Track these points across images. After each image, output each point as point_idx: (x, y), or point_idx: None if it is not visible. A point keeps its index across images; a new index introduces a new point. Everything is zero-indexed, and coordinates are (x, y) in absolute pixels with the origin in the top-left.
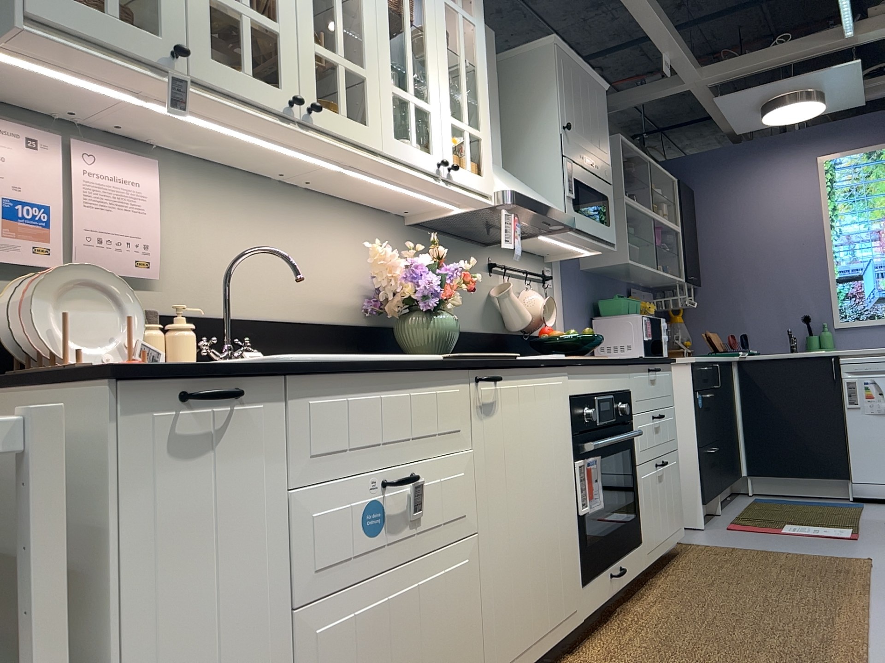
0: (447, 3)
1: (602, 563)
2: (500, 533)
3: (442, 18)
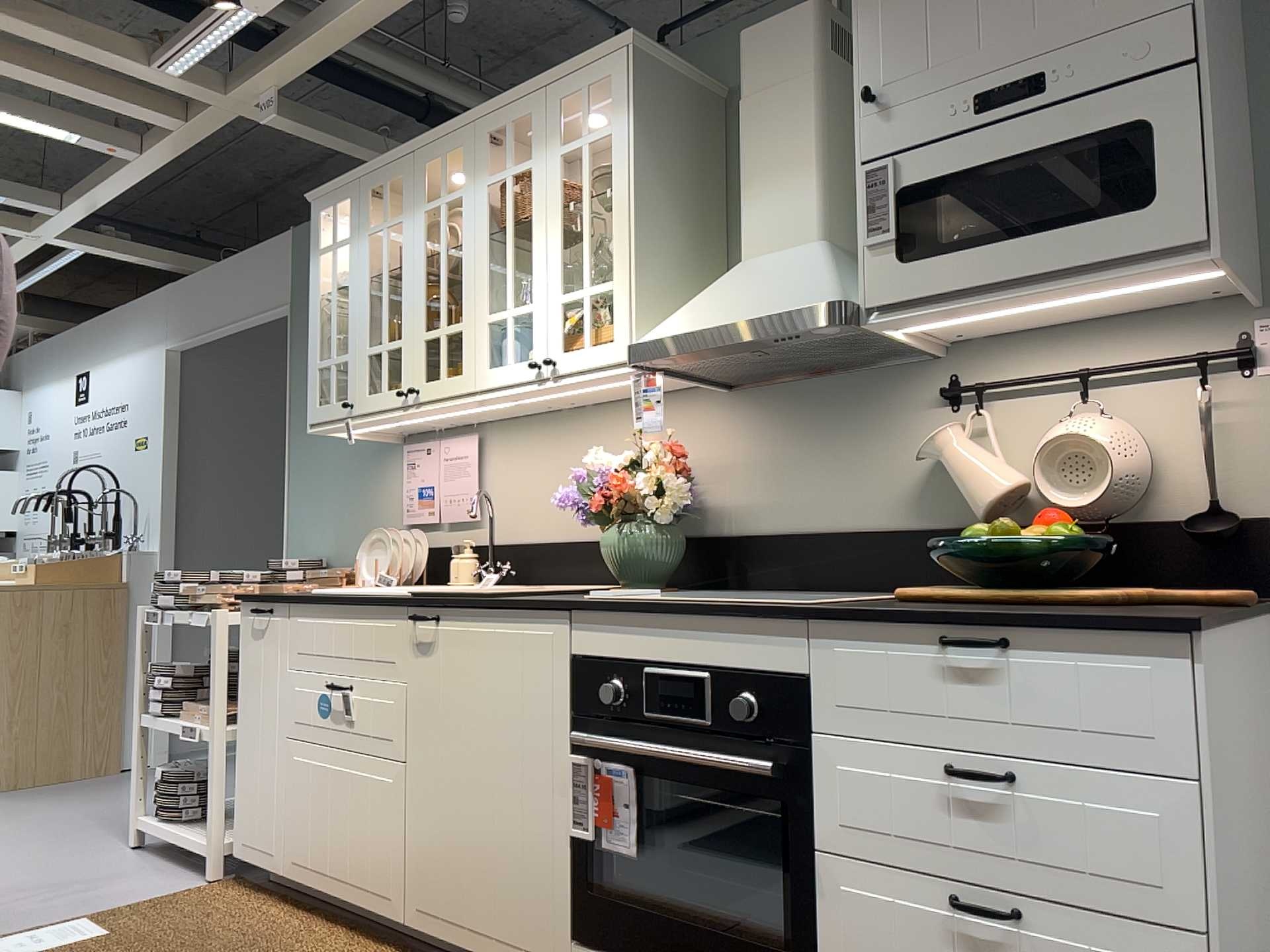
0: (562, 154)
1: (634, 950)
2: (429, 777)
3: (553, 181)
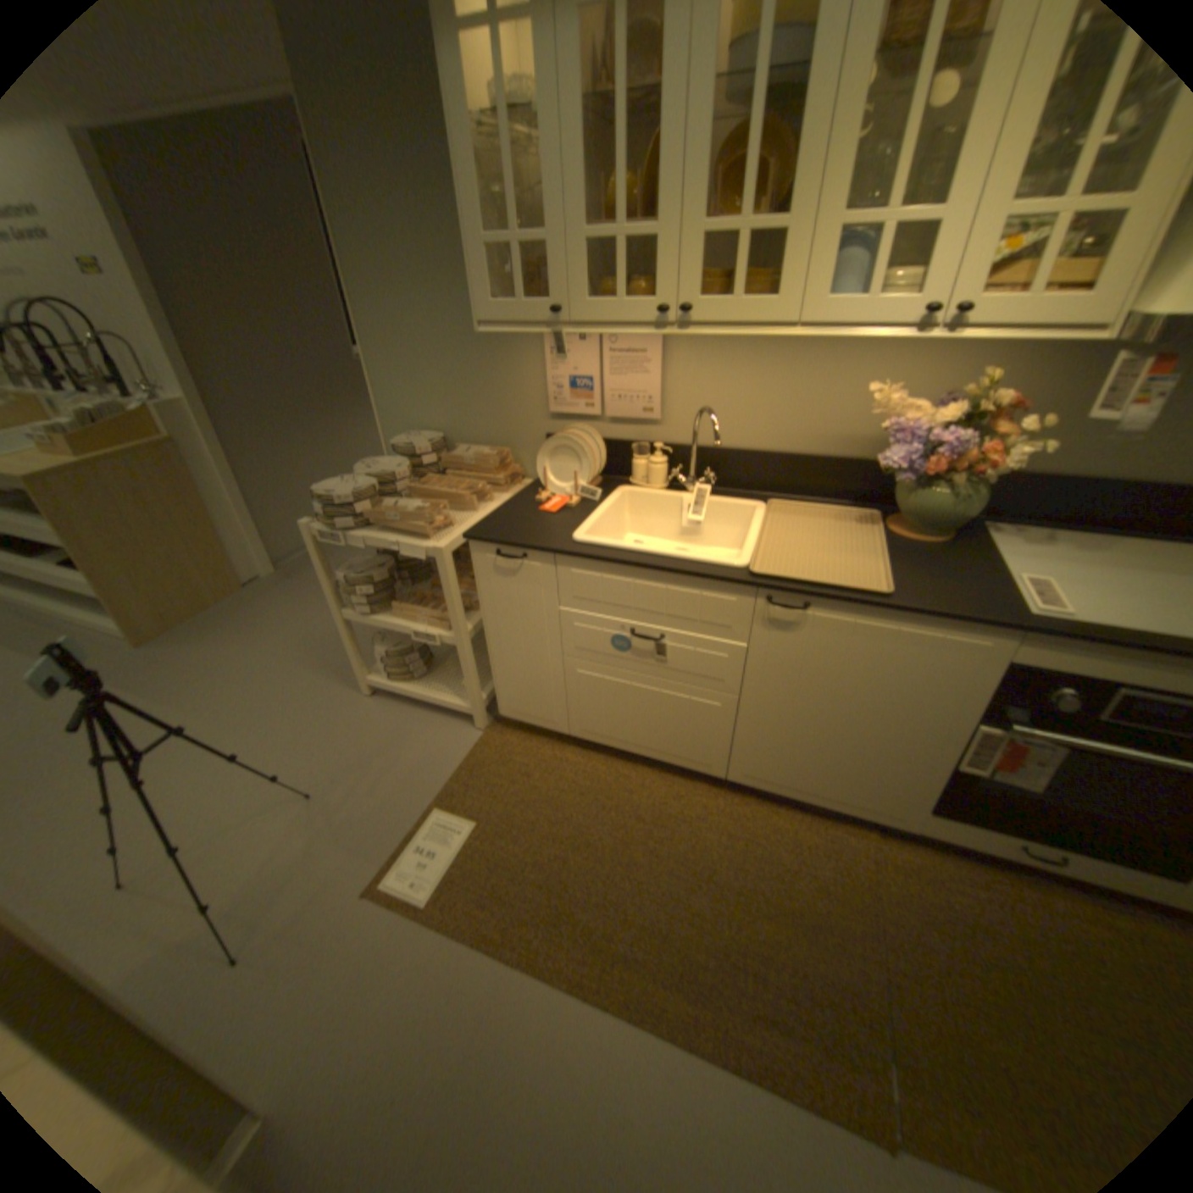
0: None
1: (1005, 829)
2: (775, 711)
3: None
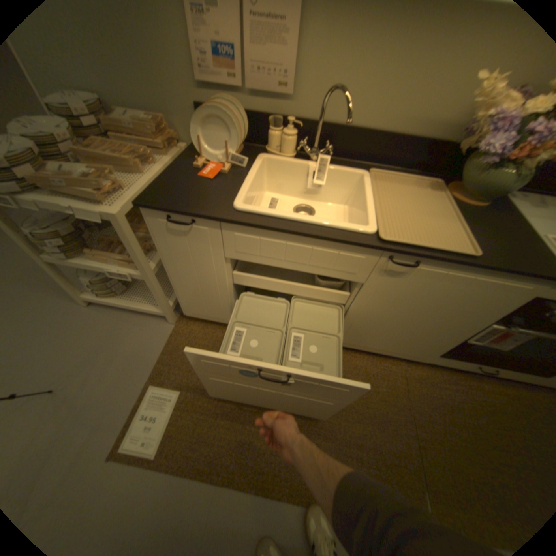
0: None
1: (475, 362)
2: (370, 317)
3: None
